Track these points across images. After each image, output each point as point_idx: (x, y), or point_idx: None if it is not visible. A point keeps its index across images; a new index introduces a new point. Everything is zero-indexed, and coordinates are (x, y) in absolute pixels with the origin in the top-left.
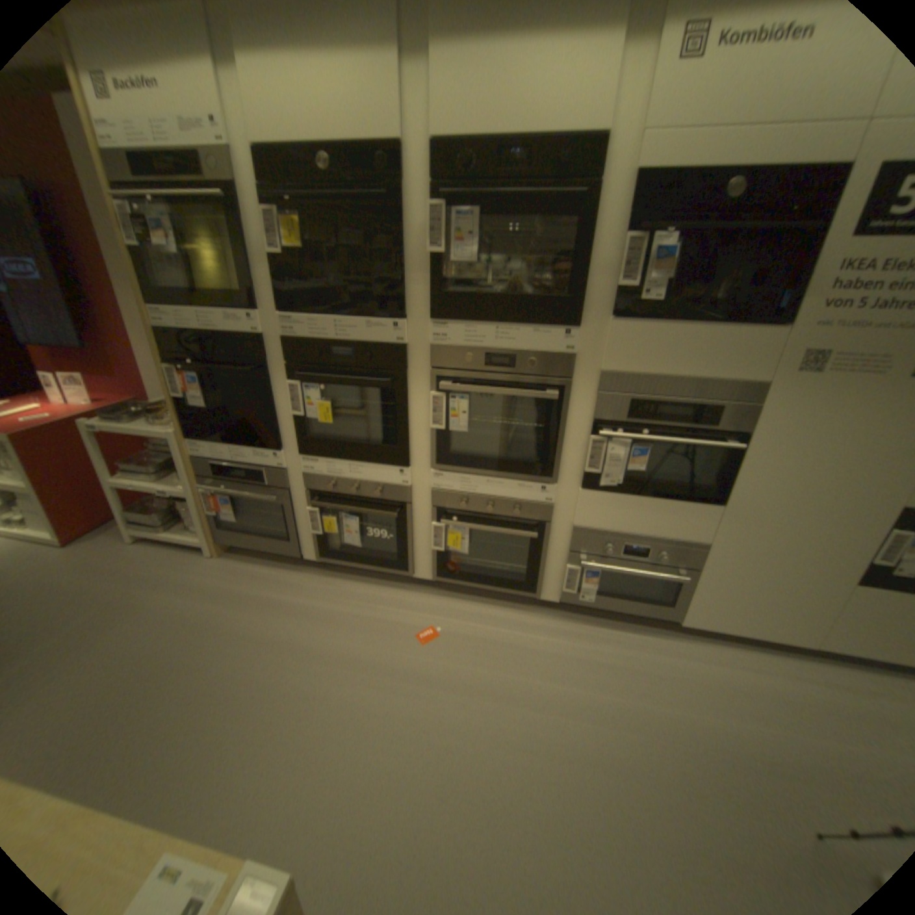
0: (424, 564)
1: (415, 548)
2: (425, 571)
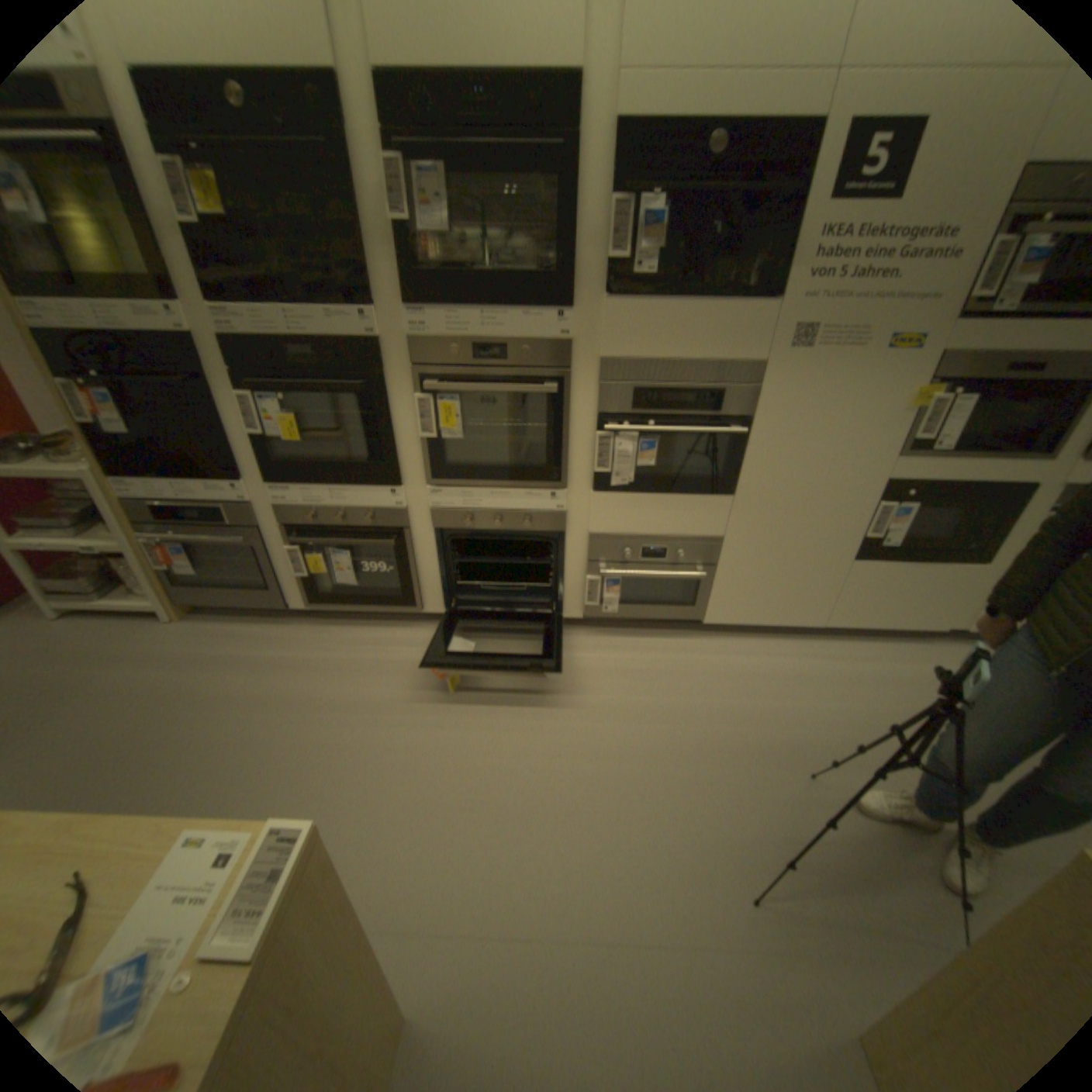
0: (433, 596)
1: (420, 580)
2: (434, 604)
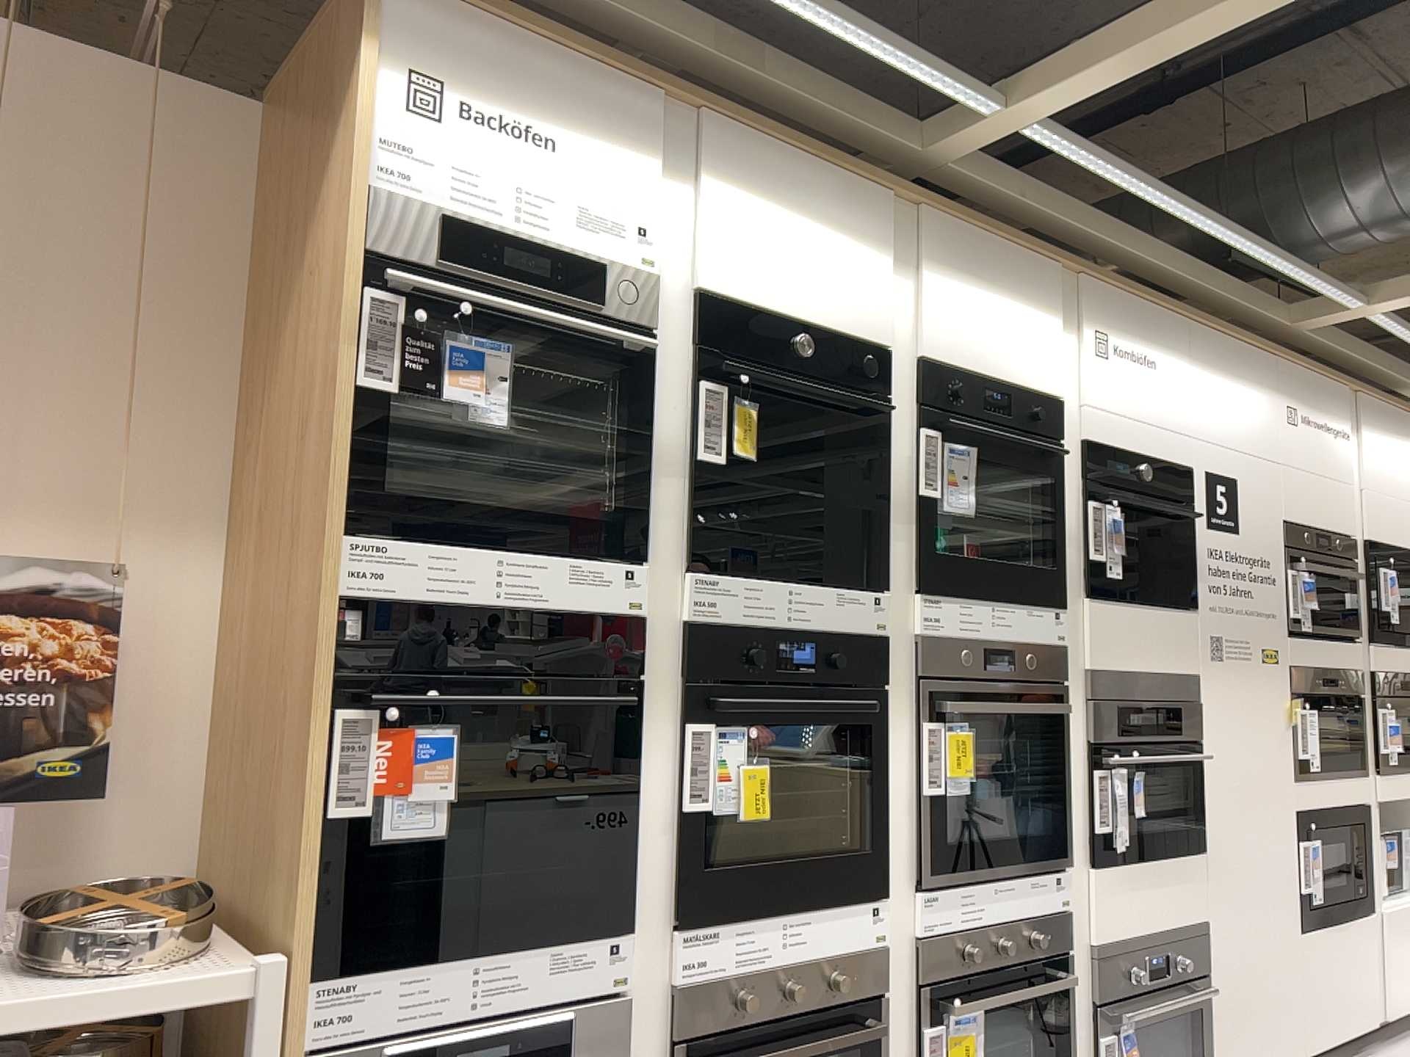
0: None
1: None
2: None
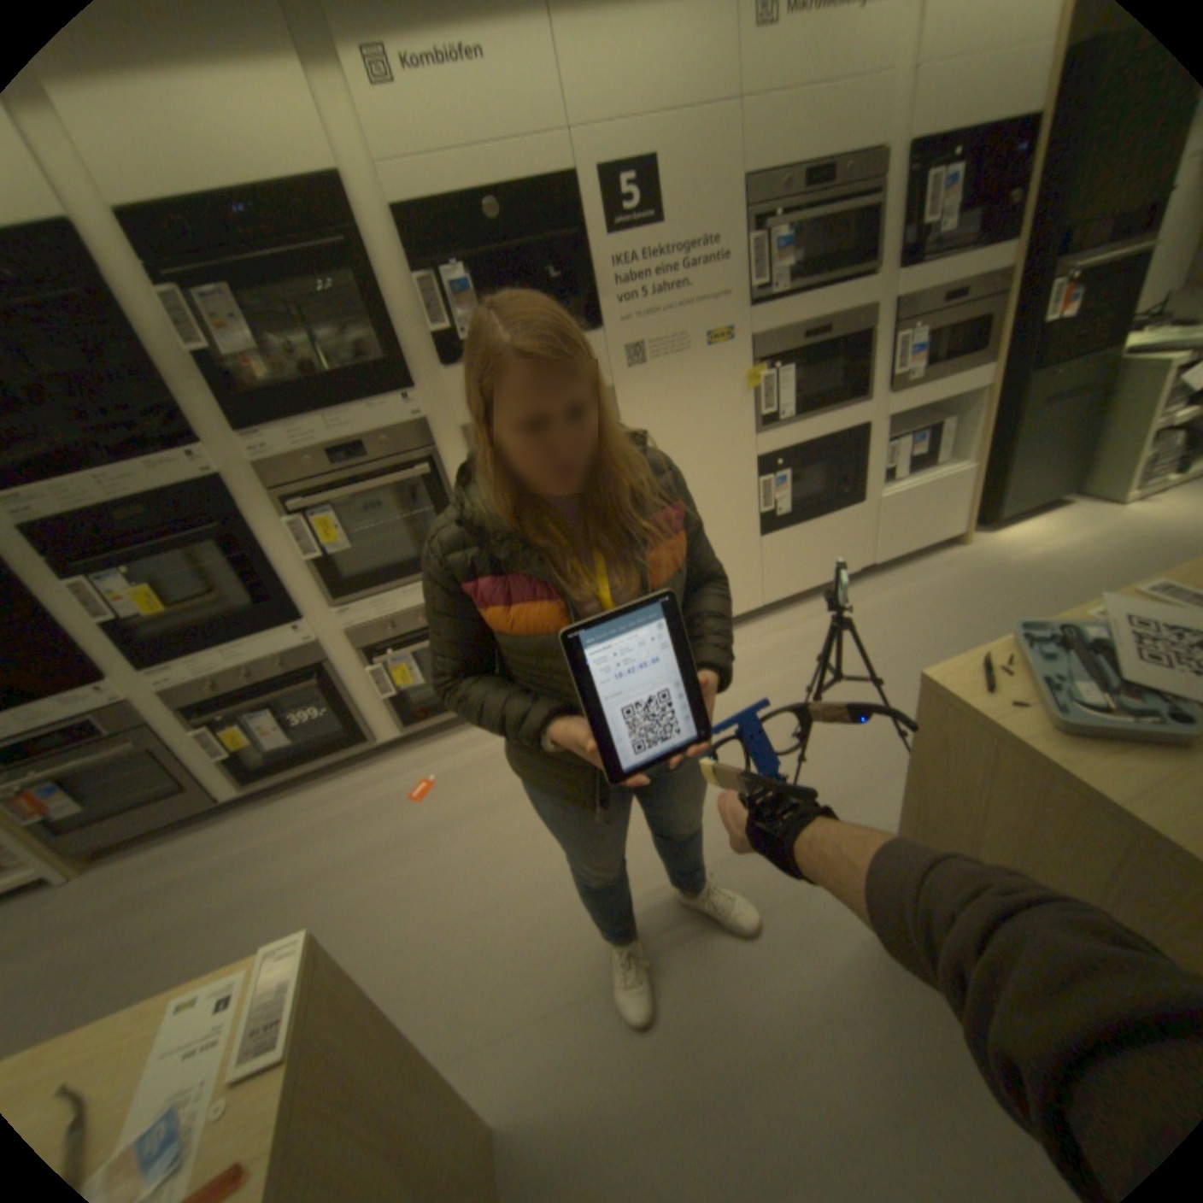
0: (381, 724)
1: (361, 712)
2: (386, 732)
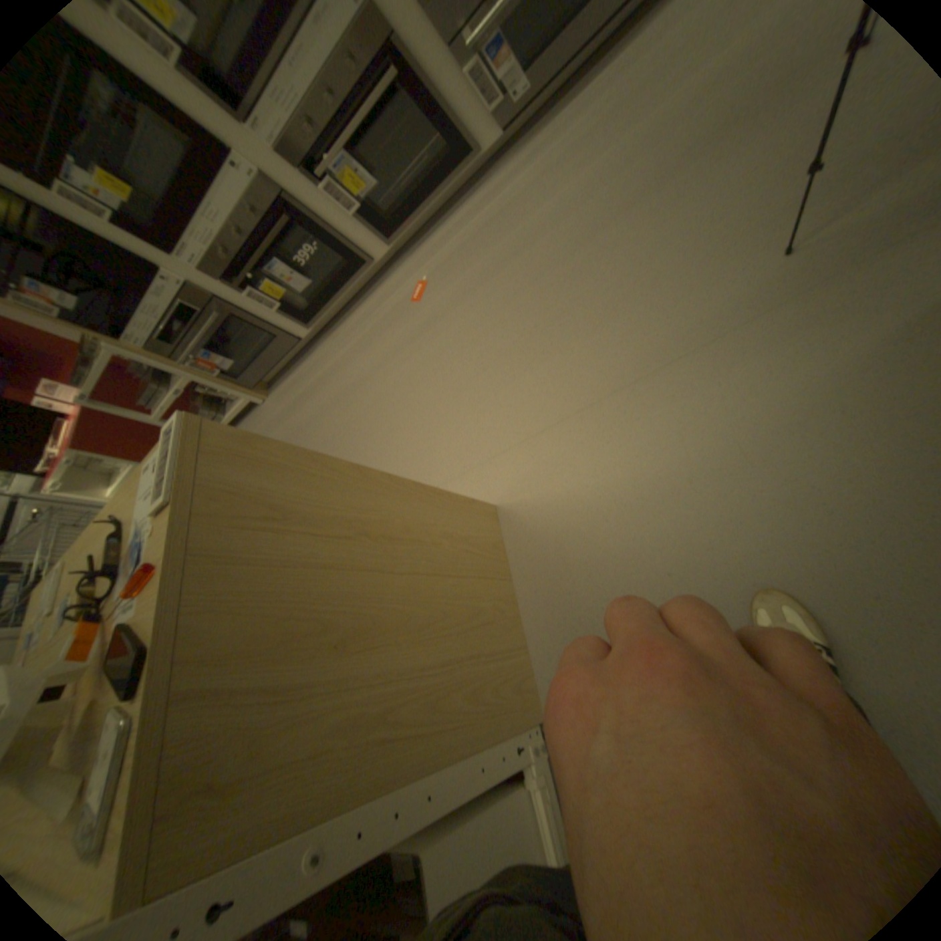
0: (368, 236)
1: (344, 230)
2: (376, 243)
